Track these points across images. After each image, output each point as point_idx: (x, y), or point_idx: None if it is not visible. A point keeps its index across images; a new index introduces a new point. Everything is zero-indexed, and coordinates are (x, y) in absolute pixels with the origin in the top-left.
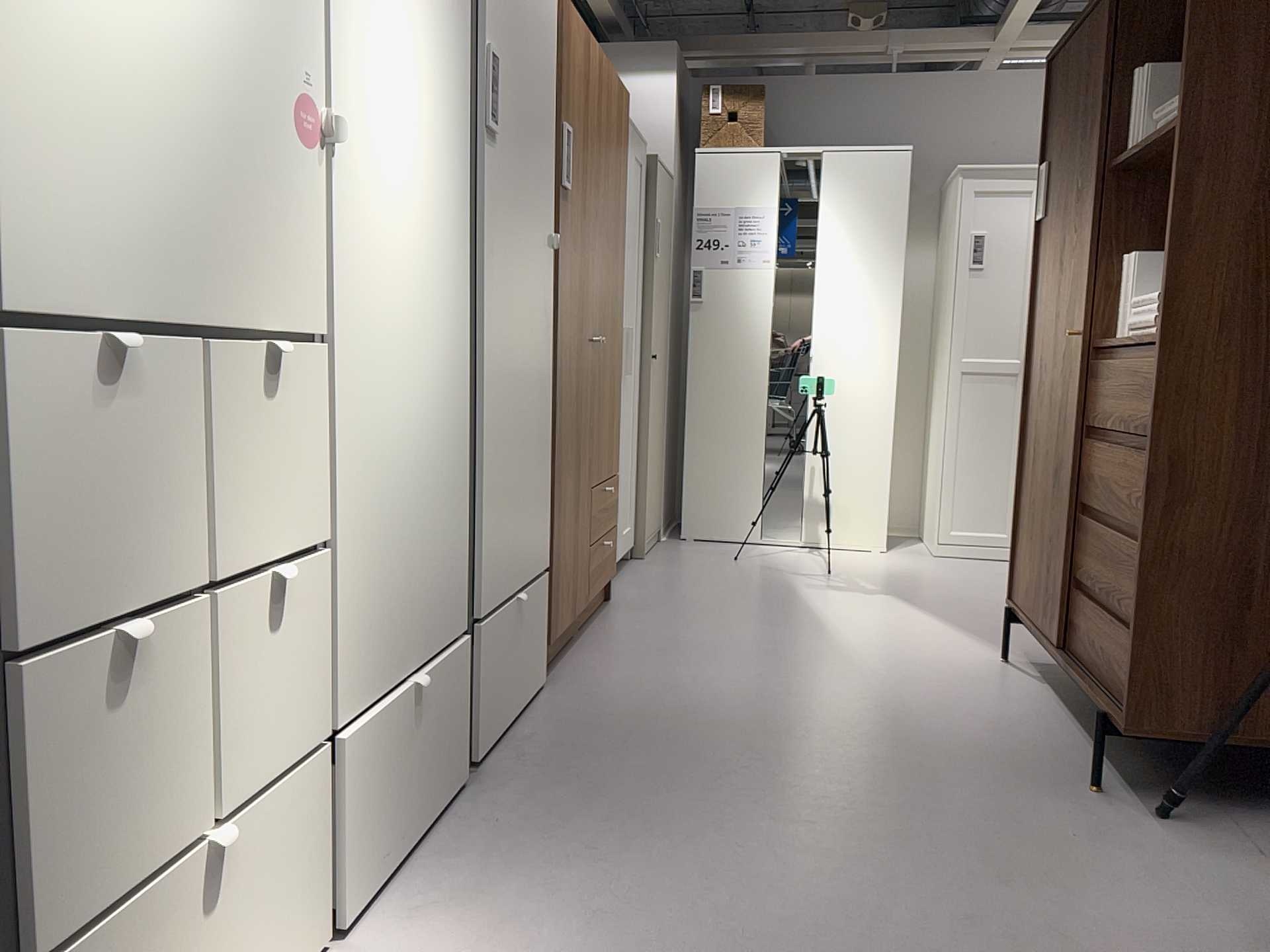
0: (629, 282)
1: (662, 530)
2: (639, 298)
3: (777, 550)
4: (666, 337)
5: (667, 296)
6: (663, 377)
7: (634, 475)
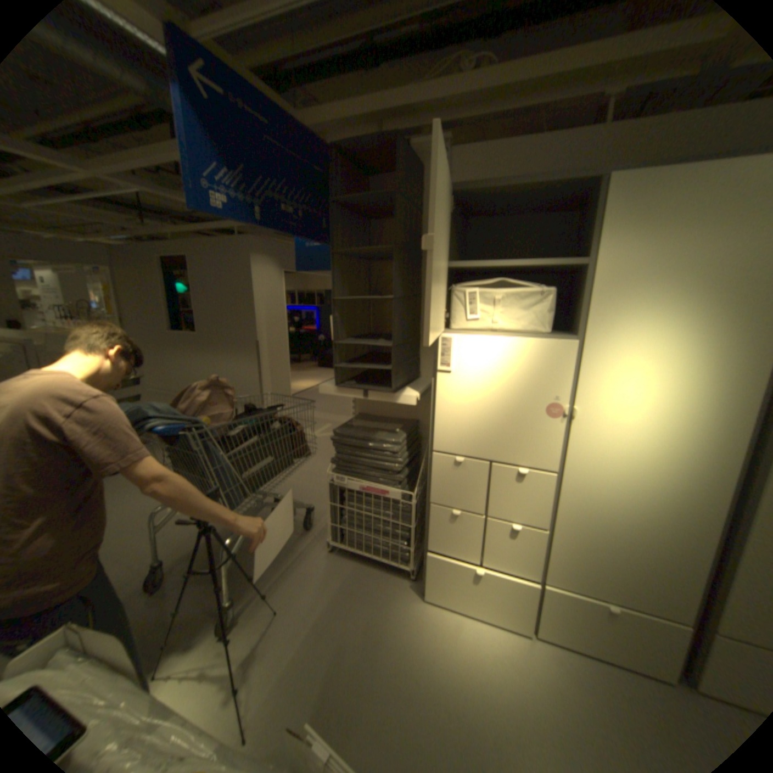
0: None
1: None
2: None
3: None
4: None
5: None
6: None
7: None
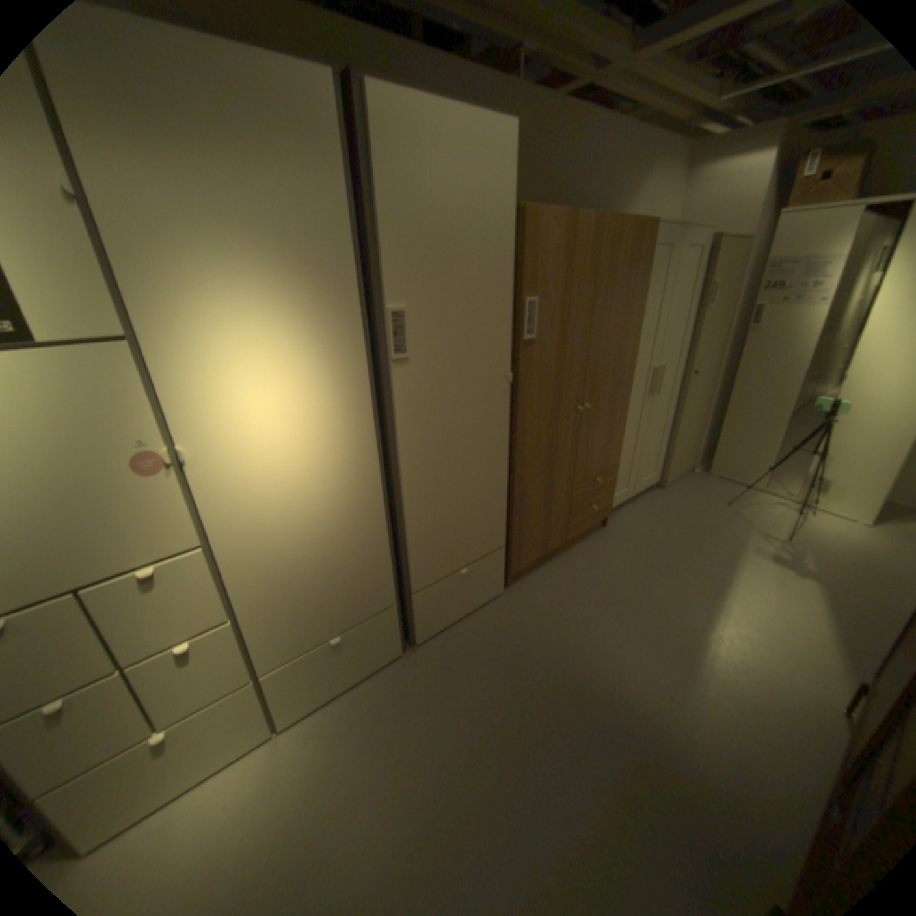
0: (669, 336)
1: (697, 466)
2: (686, 339)
3: (772, 501)
4: (721, 353)
5: (726, 326)
6: (710, 380)
7: (665, 445)
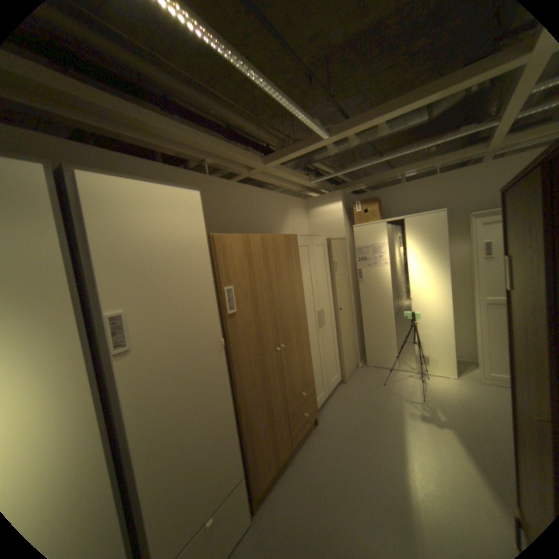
0: (320, 292)
1: (358, 363)
2: (330, 292)
3: (404, 376)
4: (349, 296)
5: (347, 282)
6: (349, 312)
7: (337, 355)
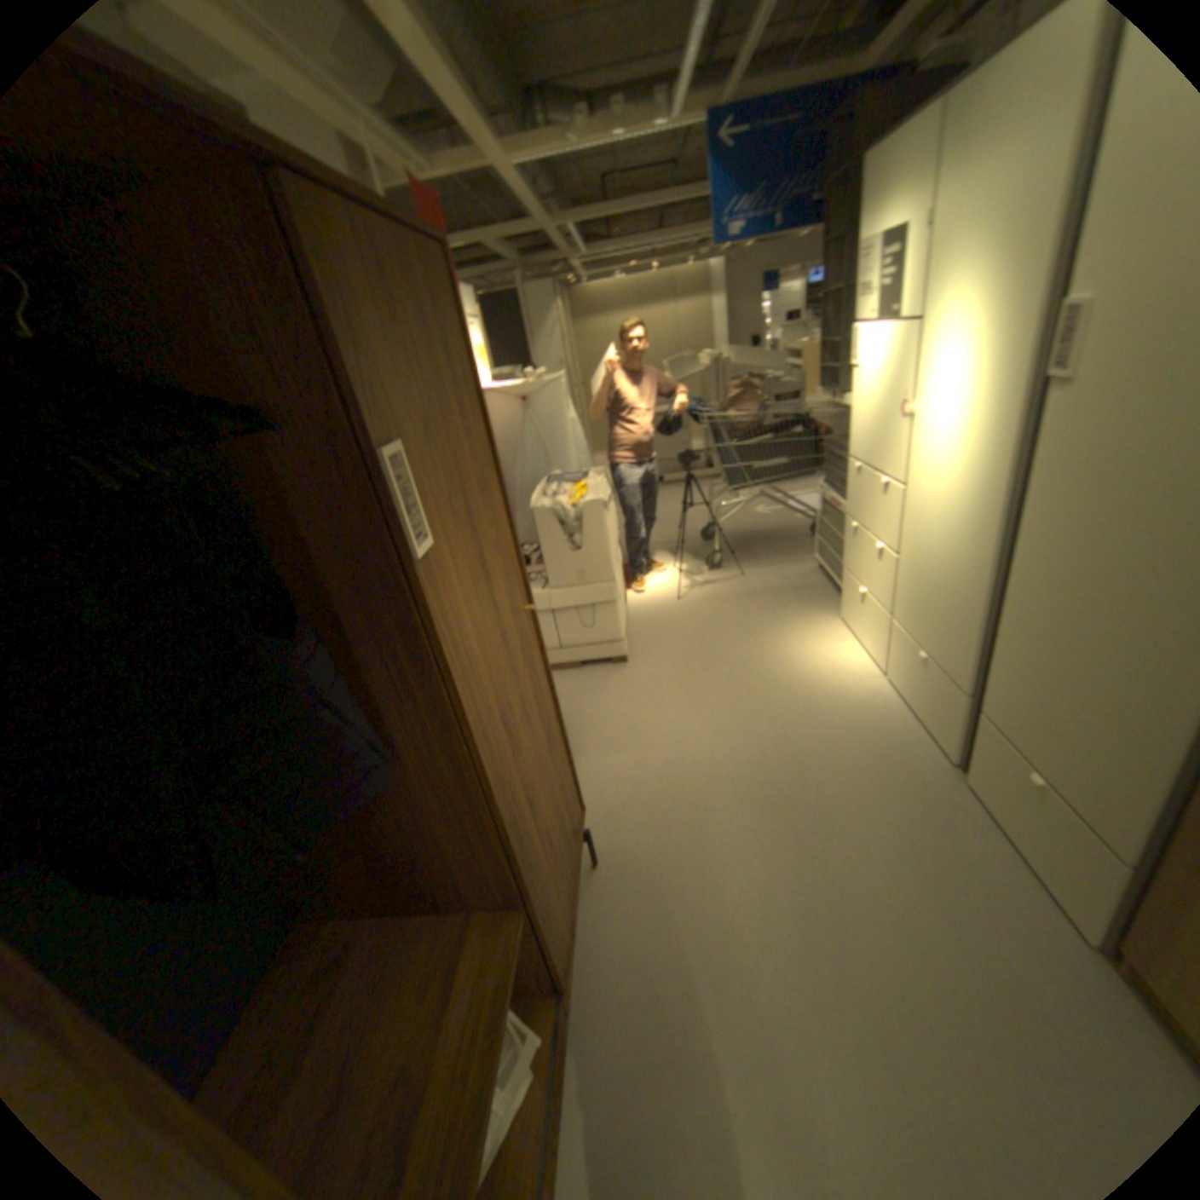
0: None
1: None
2: None
3: None
4: None
5: None
6: None
7: None
